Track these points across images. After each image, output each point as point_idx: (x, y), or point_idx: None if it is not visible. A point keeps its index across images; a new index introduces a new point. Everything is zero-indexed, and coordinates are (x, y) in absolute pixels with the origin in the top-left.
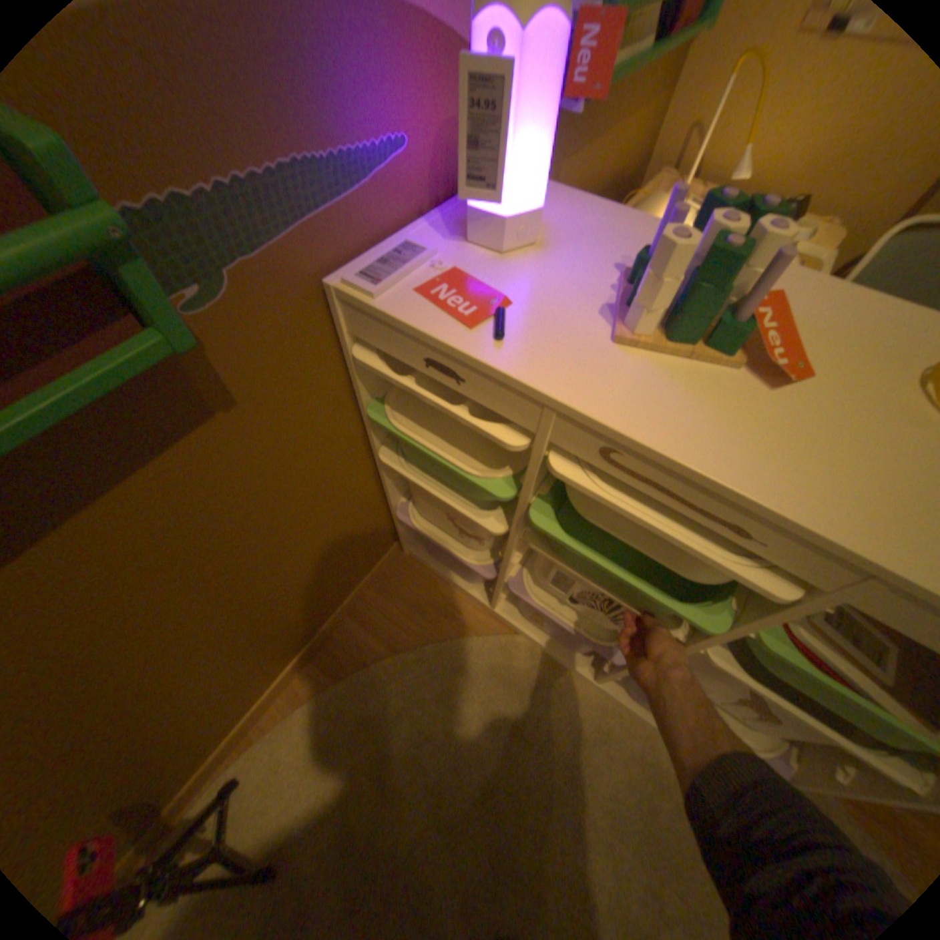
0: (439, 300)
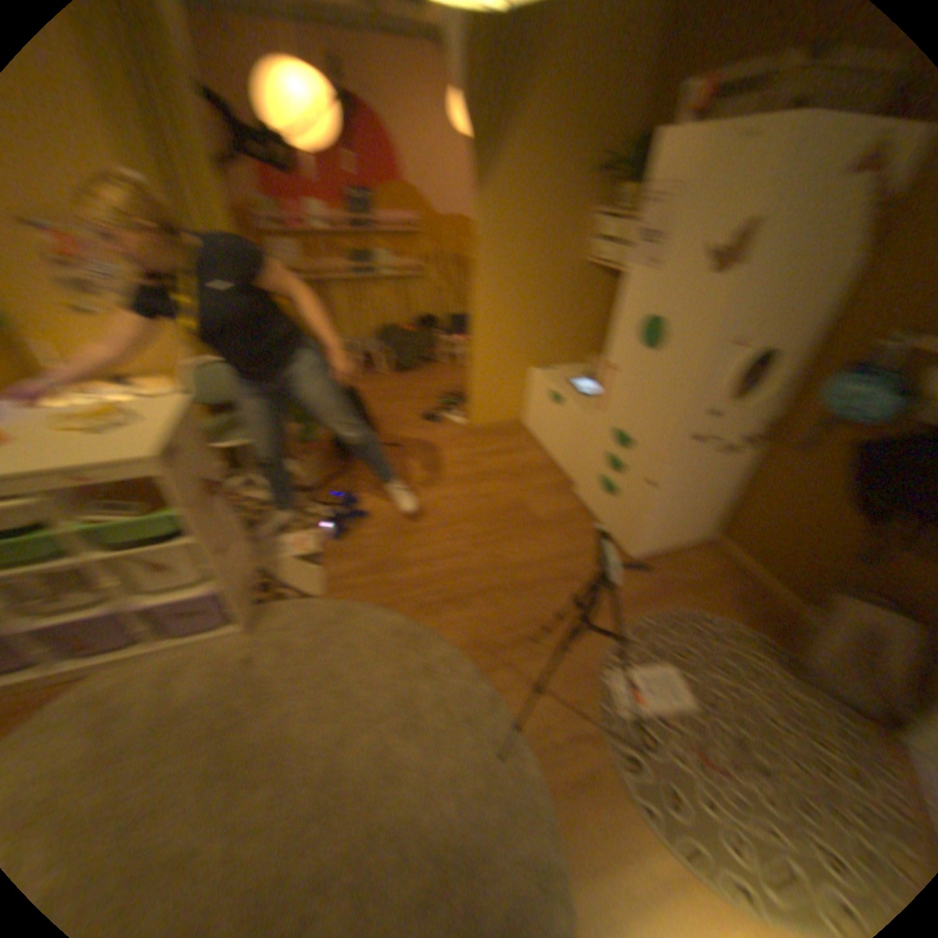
0: None
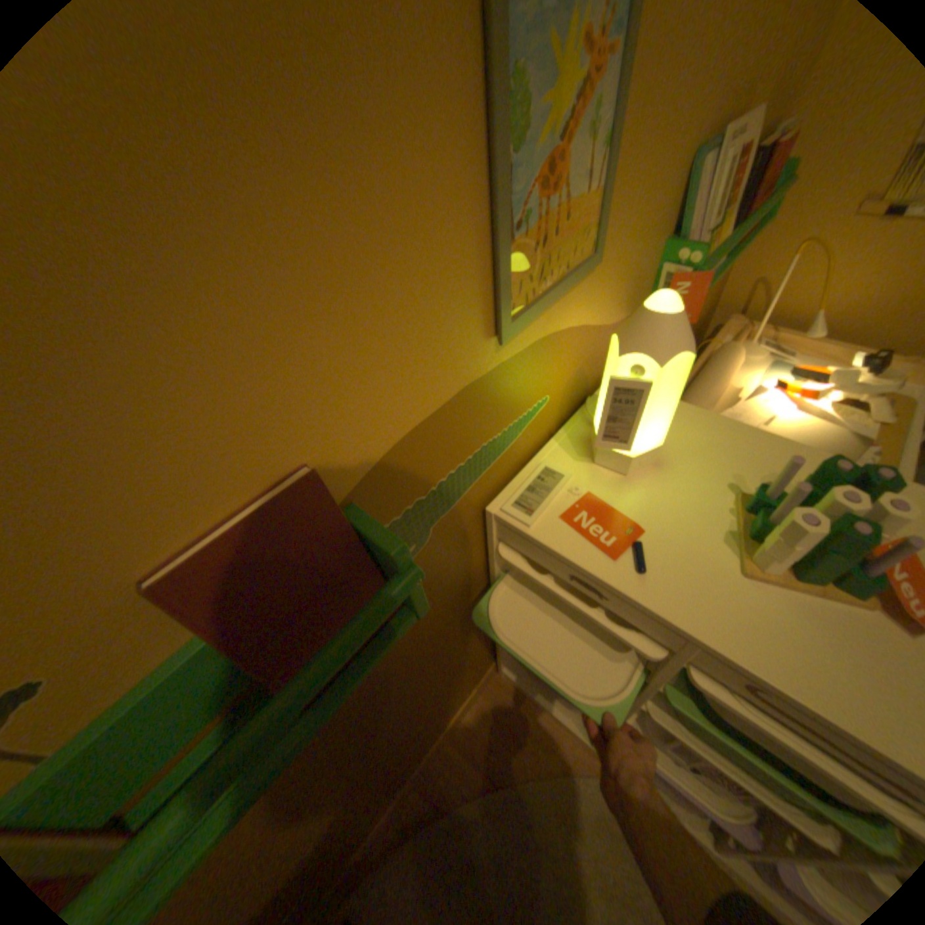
0: (582, 528)
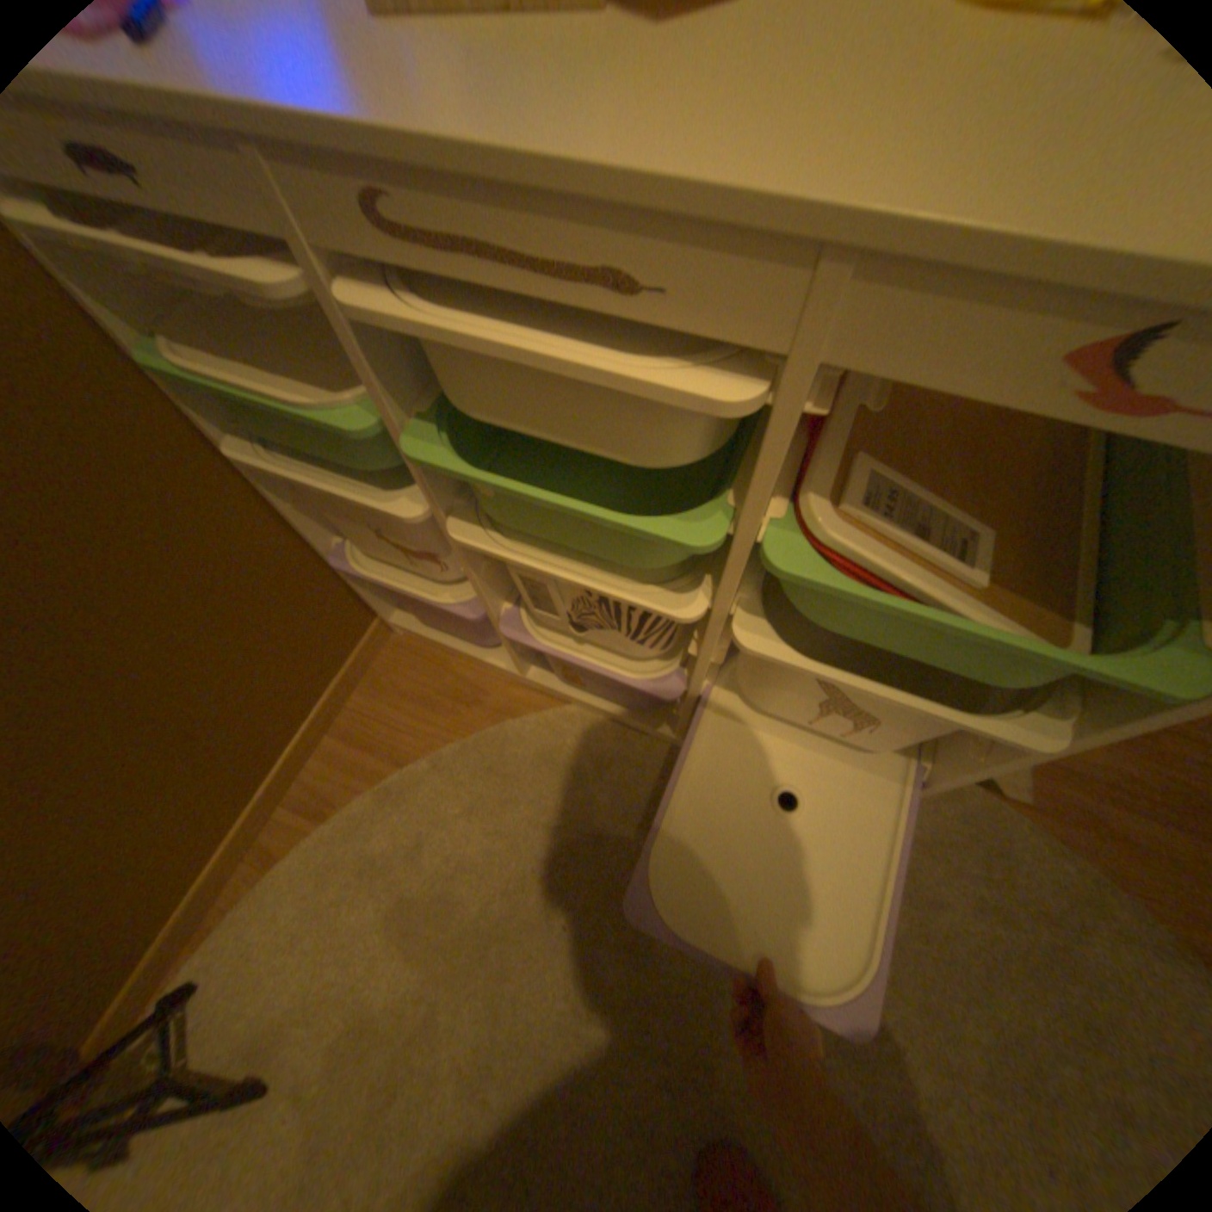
0: None
